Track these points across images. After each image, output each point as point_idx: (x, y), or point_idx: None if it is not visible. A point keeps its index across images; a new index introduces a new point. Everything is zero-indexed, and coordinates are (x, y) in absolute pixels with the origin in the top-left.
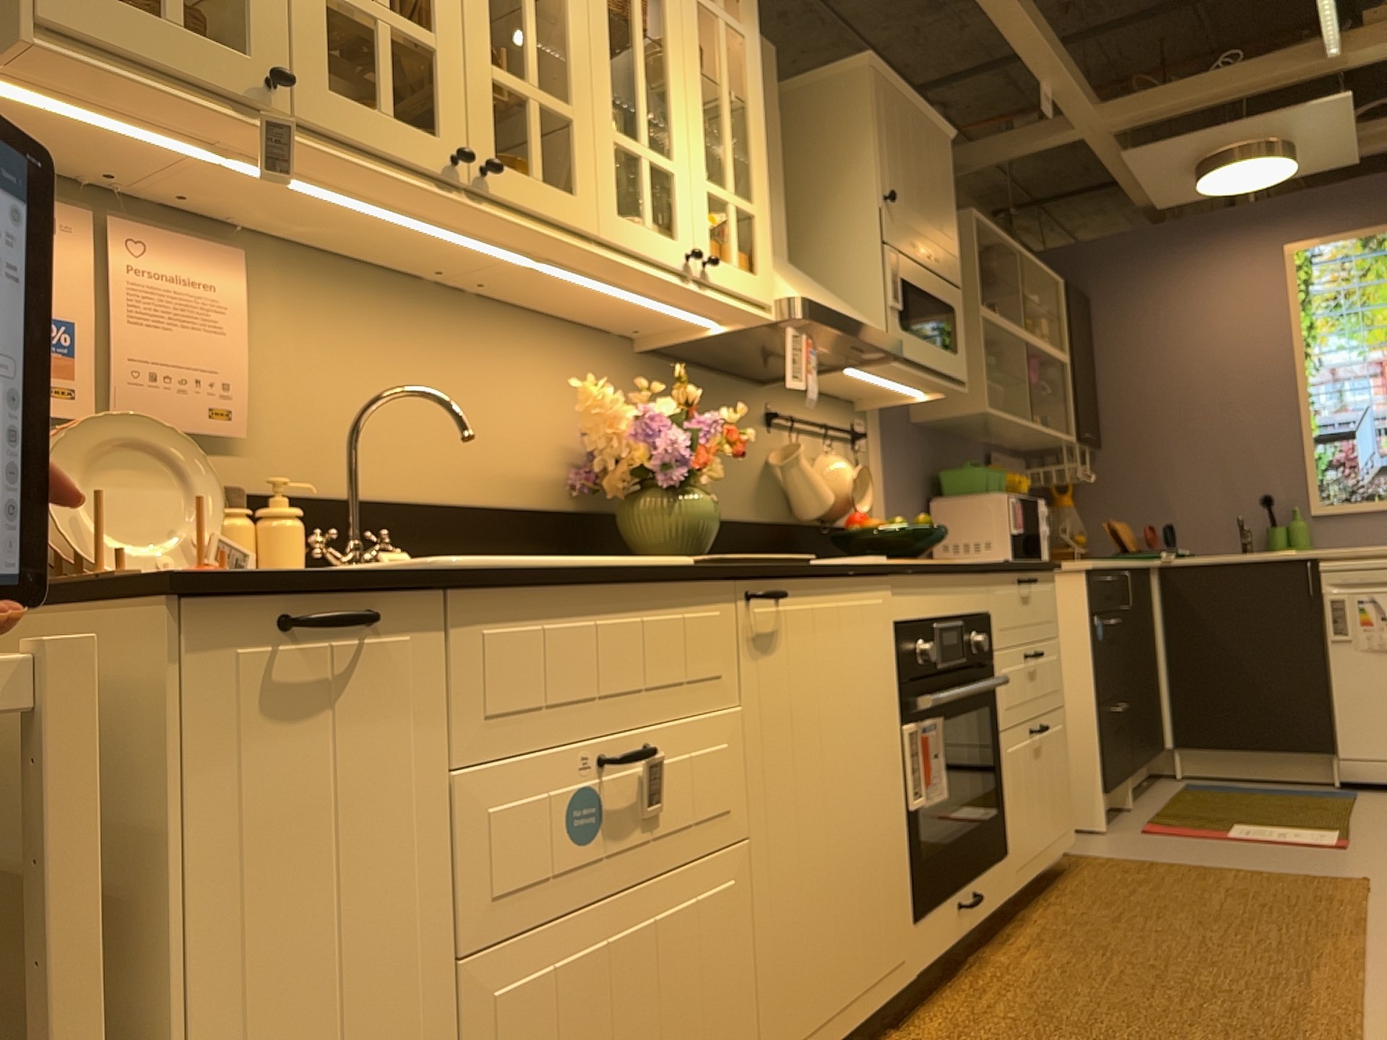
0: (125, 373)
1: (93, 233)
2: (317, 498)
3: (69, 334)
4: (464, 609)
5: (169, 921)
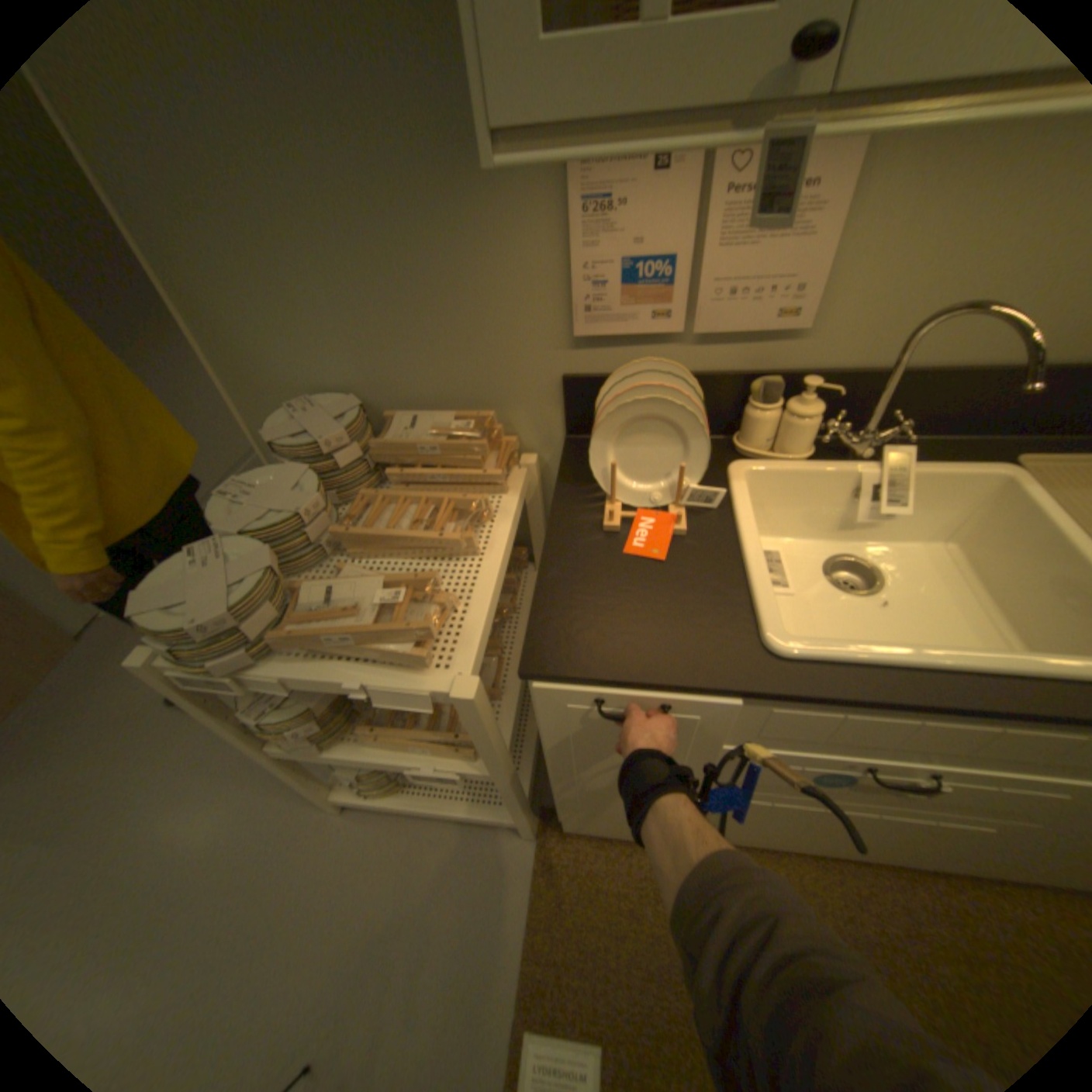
0: (711, 293)
1: (705, 154)
2: (869, 370)
3: (673, 267)
4: (766, 701)
5: (548, 744)
